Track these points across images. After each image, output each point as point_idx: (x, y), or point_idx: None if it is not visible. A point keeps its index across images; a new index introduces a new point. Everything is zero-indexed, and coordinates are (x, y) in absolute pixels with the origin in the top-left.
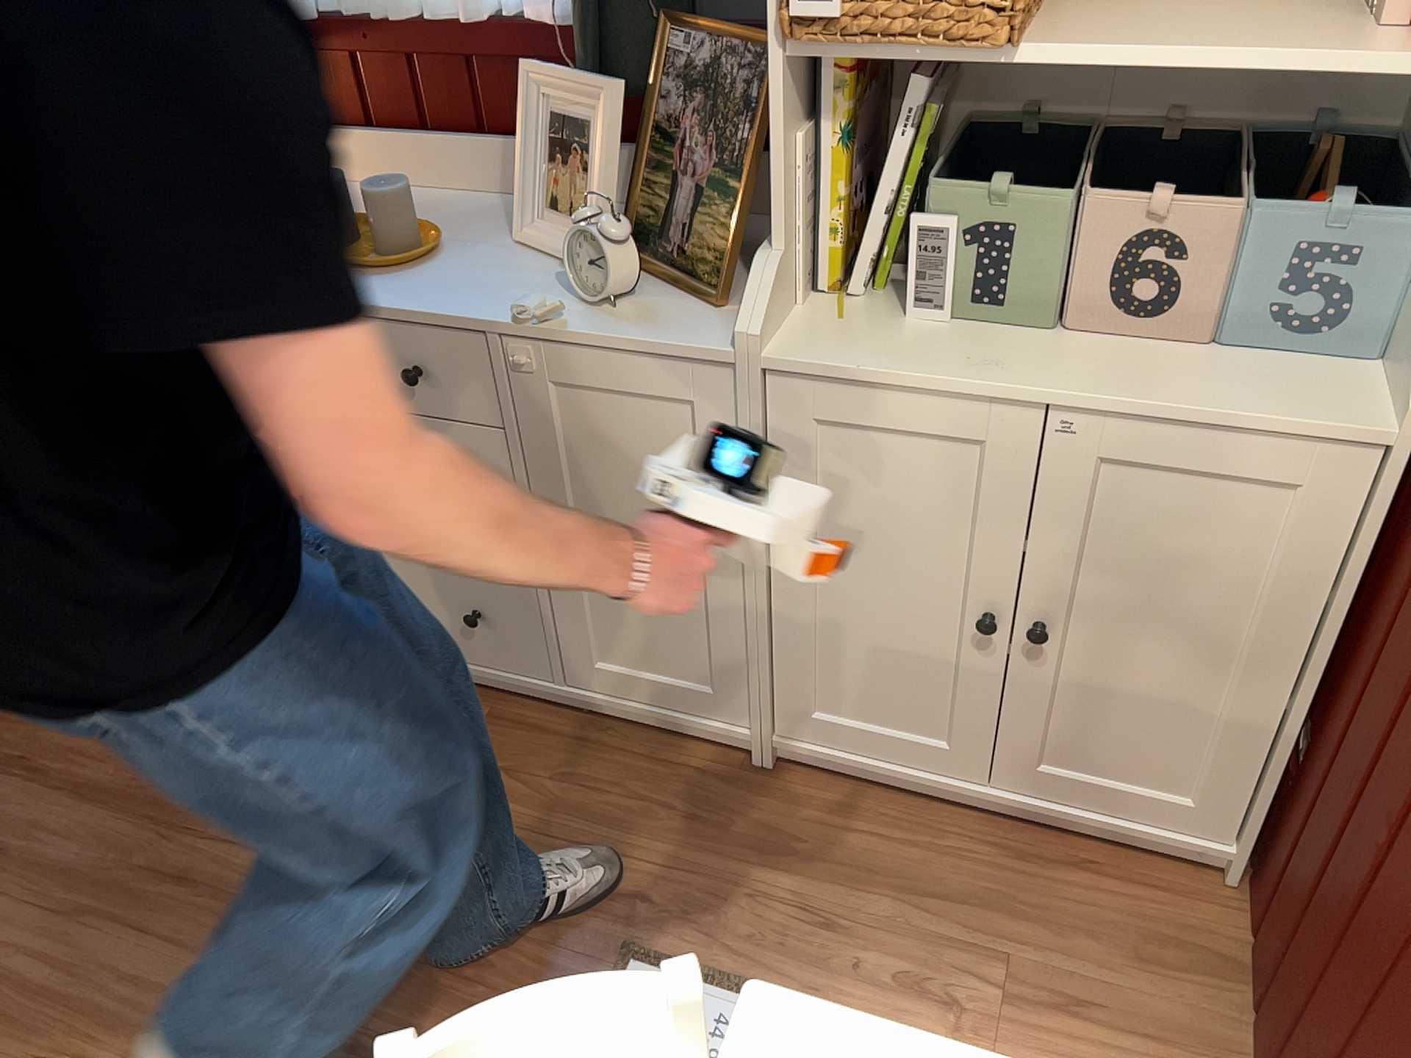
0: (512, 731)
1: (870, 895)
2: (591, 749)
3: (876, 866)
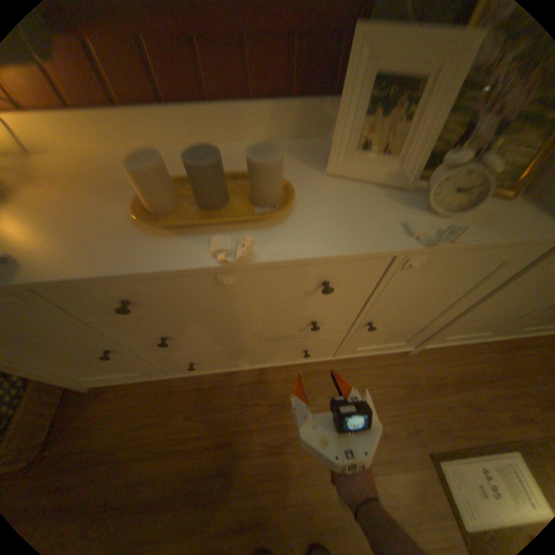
0: (318, 381)
1: (481, 393)
2: (352, 375)
3: (474, 380)
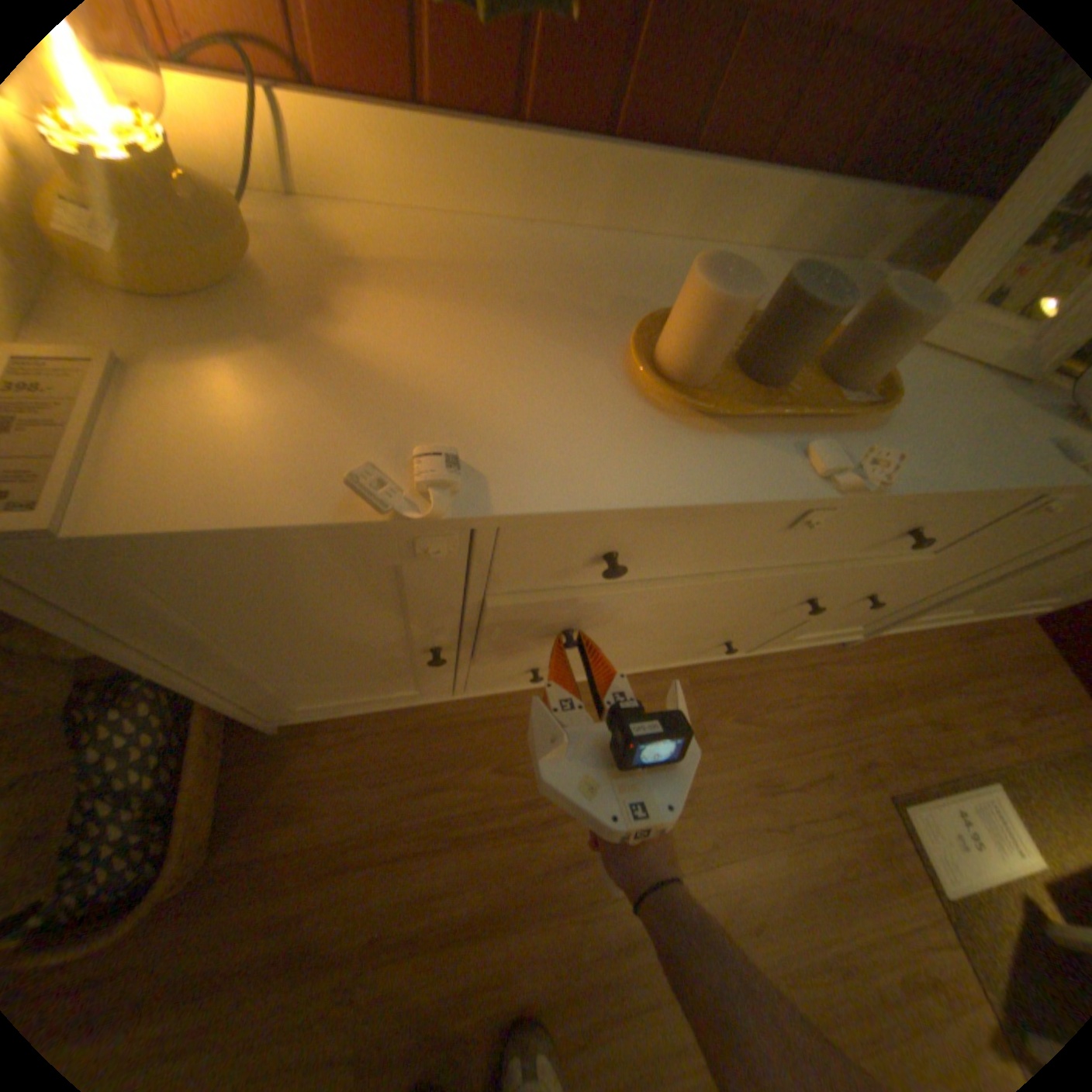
0: (716, 694)
1: (947, 703)
2: (767, 682)
3: (936, 684)
